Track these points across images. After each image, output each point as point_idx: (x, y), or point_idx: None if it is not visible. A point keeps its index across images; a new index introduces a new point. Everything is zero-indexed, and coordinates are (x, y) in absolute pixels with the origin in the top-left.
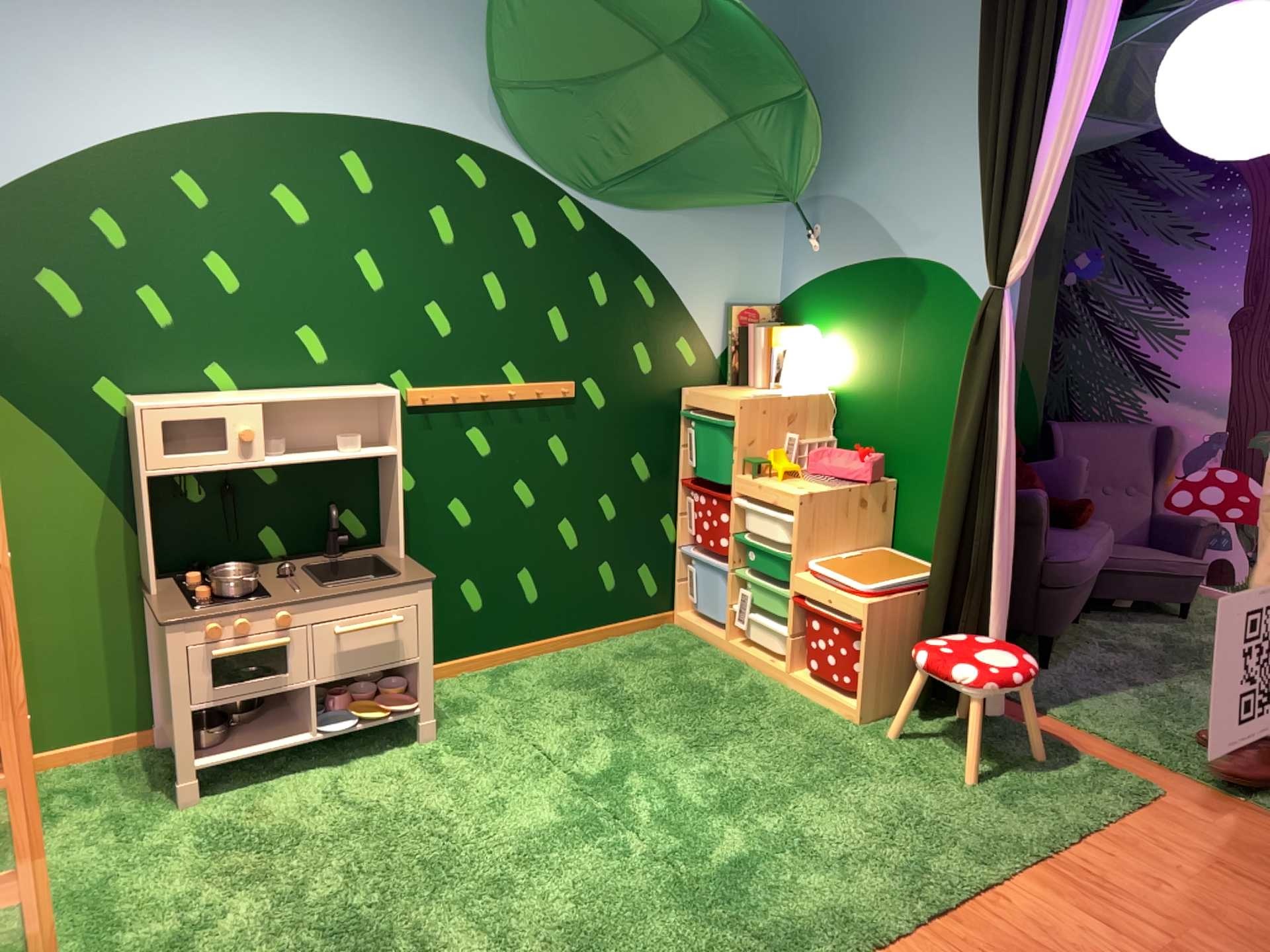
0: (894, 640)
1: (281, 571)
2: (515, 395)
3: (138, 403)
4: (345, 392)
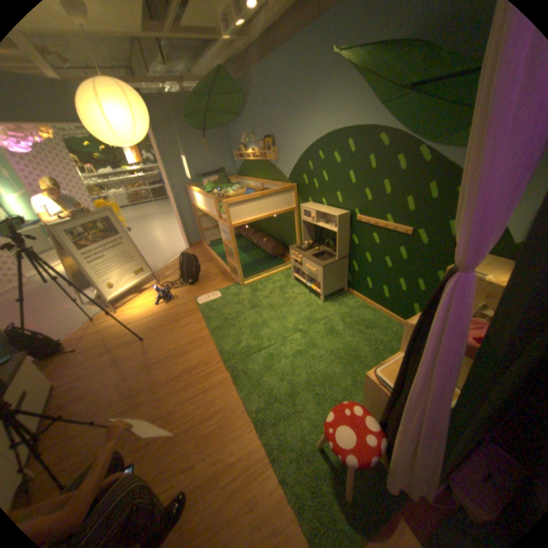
0: (378, 404)
1: (321, 250)
2: (387, 227)
3: (302, 205)
4: (332, 212)
